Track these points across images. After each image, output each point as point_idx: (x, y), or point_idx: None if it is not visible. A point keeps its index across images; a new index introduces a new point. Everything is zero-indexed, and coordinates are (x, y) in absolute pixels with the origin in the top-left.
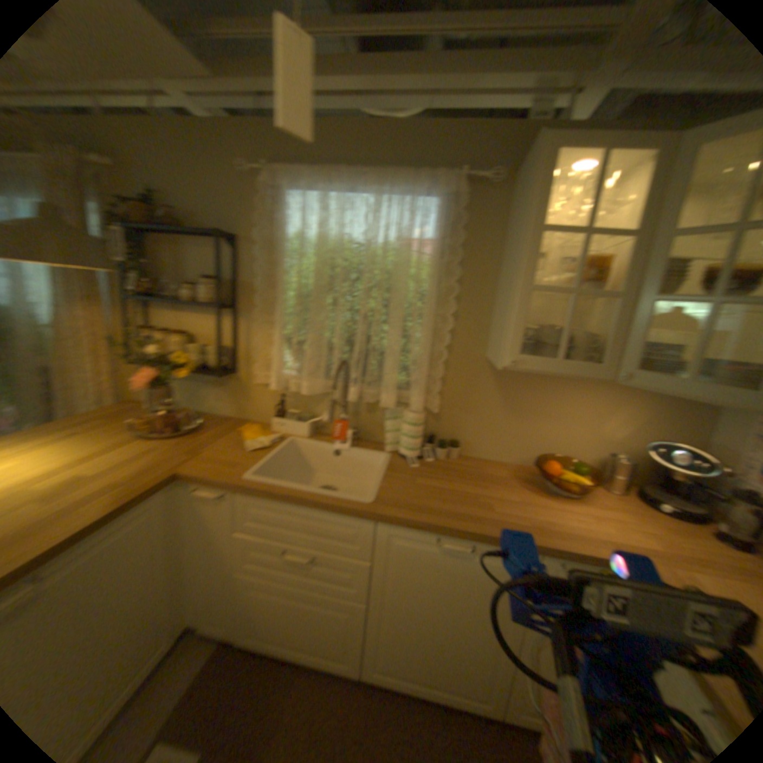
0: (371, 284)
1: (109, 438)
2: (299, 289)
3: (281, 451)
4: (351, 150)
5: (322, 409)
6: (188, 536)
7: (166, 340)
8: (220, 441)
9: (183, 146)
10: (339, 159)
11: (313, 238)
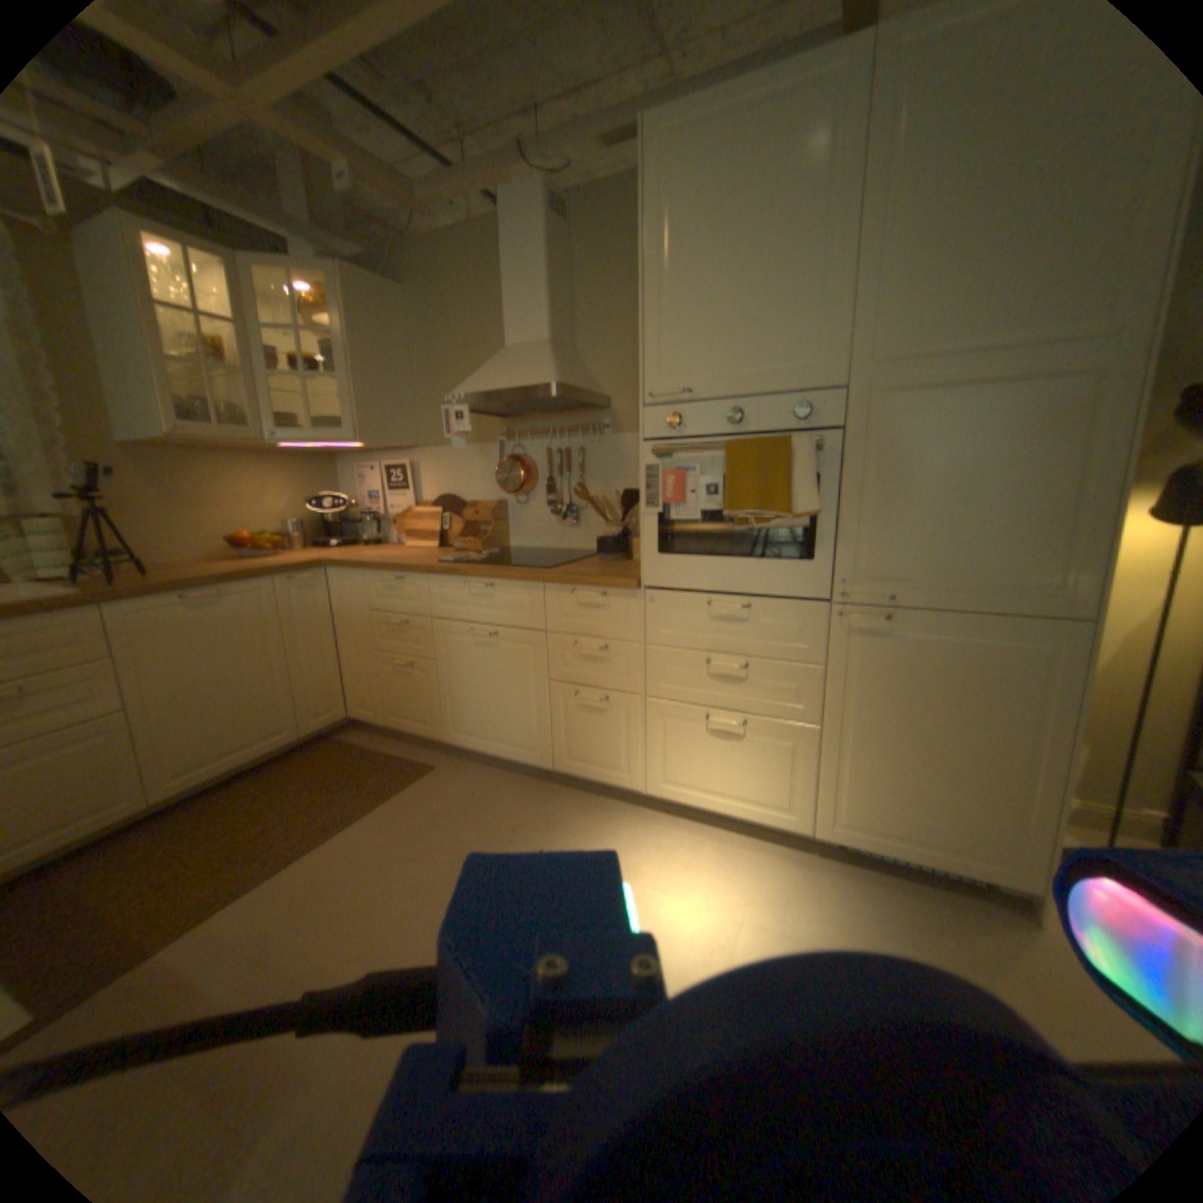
0: None
1: None
2: None
3: None
4: None
5: None
6: None
7: None
8: None
9: None
10: None
11: None
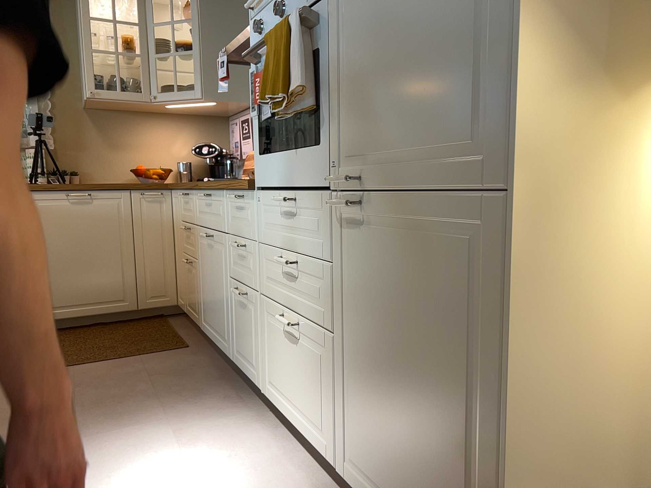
0: None
1: None
2: None
3: None
4: None
5: None
6: None
7: None
8: None
9: None
10: None
11: None
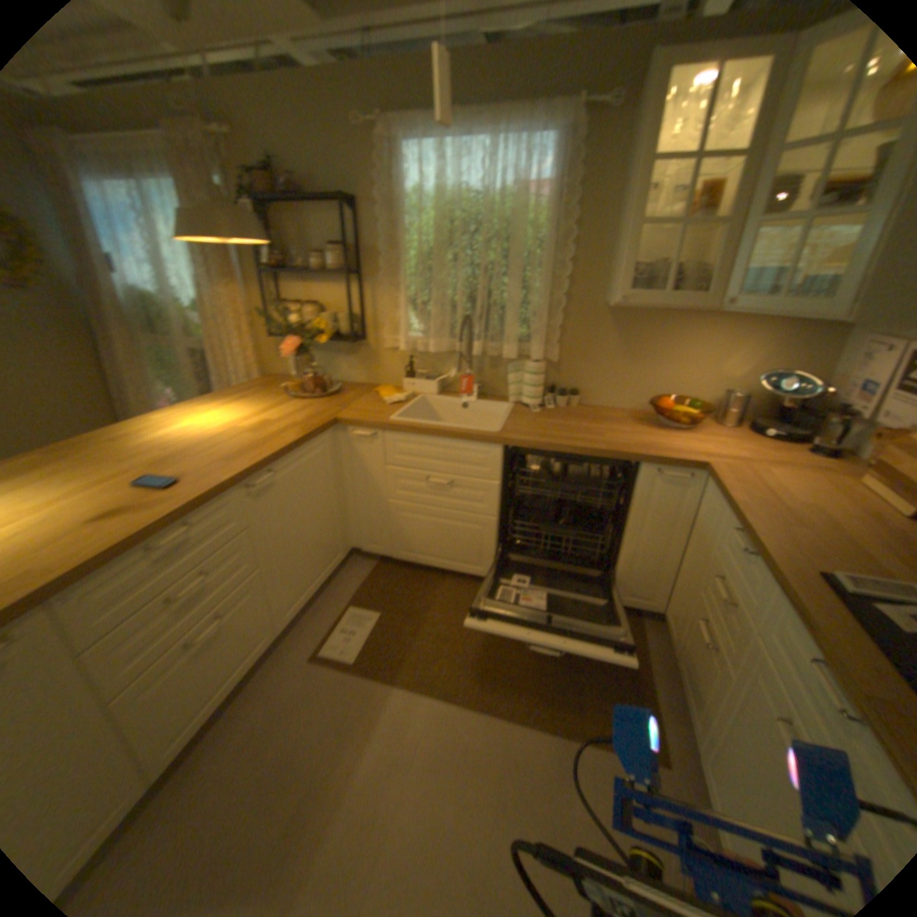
0: (490, 235)
1: (273, 399)
2: (421, 247)
3: (415, 404)
4: (464, 87)
5: (449, 368)
6: (349, 471)
7: (302, 311)
8: (363, 399)
9: (297, 103)
10: (453, 99)
11: (431, 191)
